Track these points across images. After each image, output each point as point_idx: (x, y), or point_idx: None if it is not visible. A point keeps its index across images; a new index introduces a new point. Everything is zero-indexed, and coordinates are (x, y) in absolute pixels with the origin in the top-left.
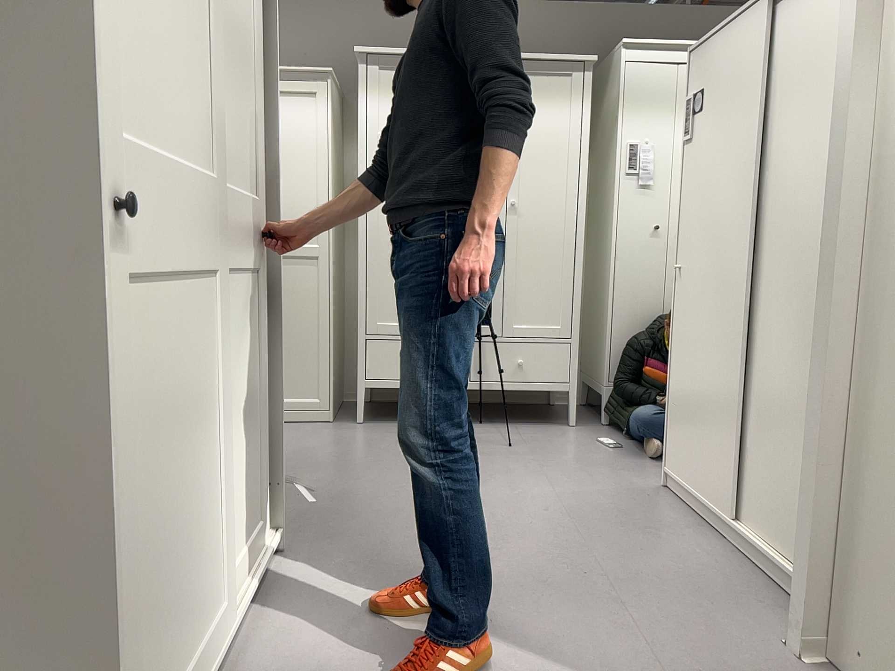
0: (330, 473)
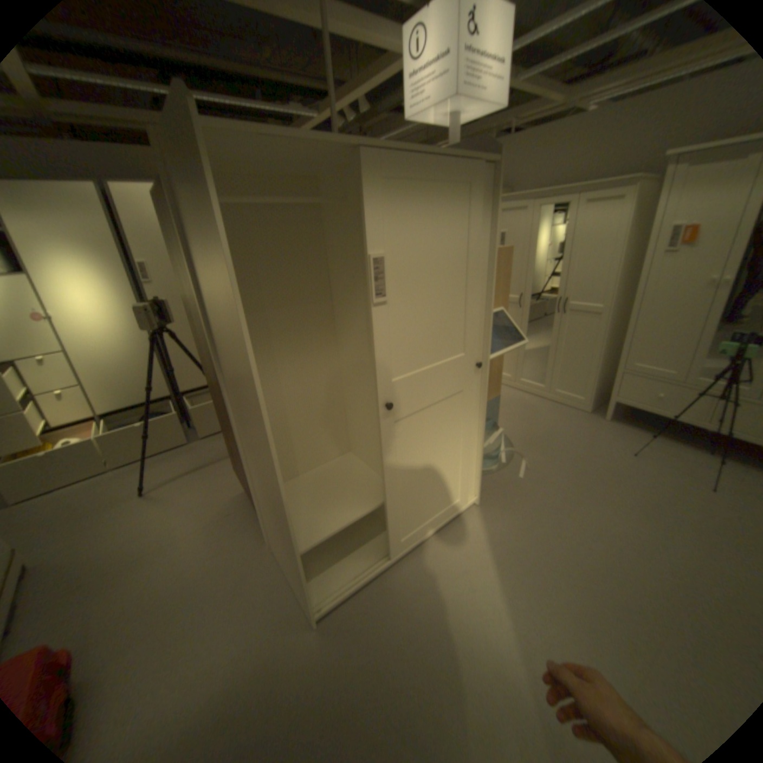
0: (551, 457)
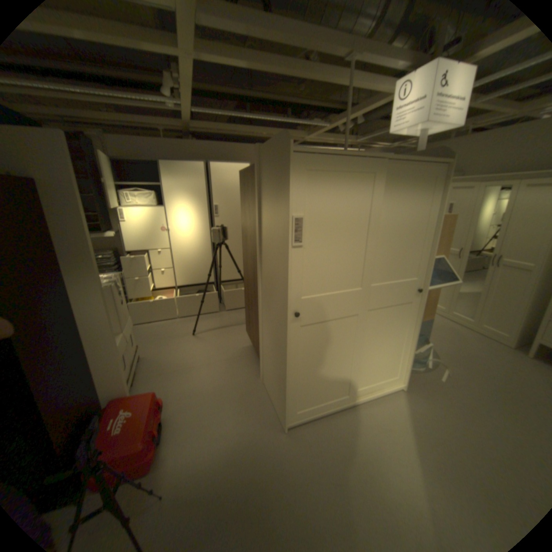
0: (473, 373)
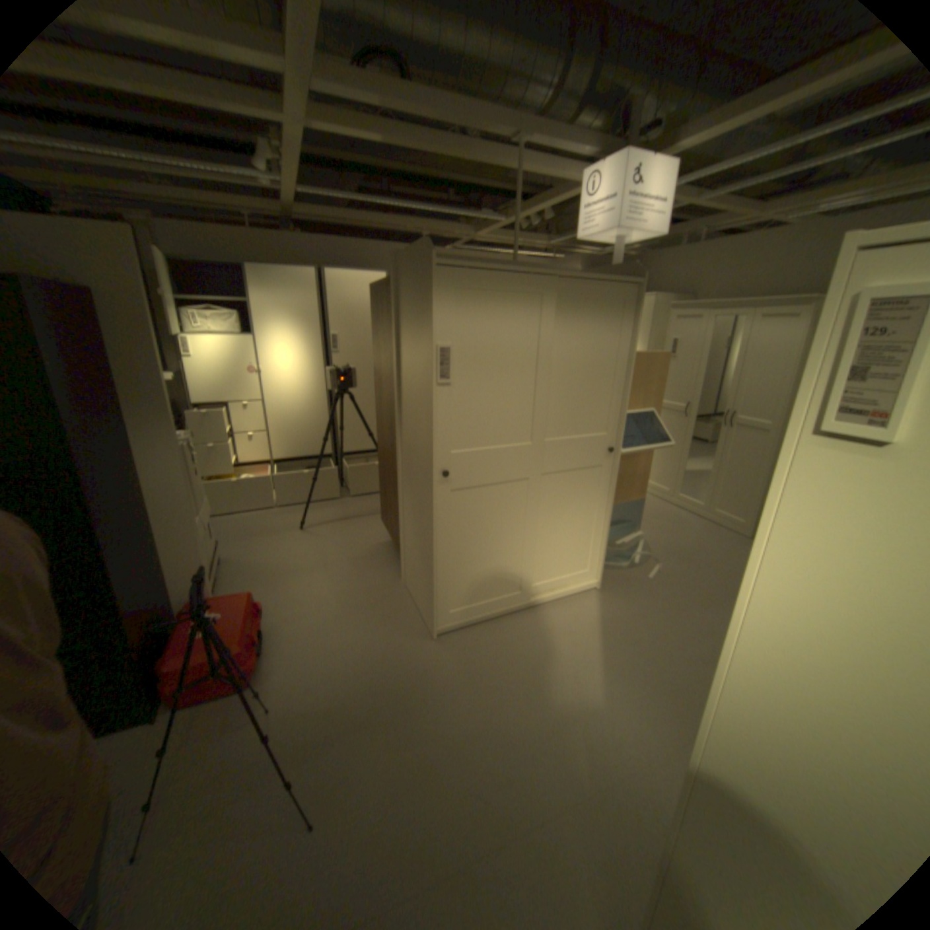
0: (690, 568)
